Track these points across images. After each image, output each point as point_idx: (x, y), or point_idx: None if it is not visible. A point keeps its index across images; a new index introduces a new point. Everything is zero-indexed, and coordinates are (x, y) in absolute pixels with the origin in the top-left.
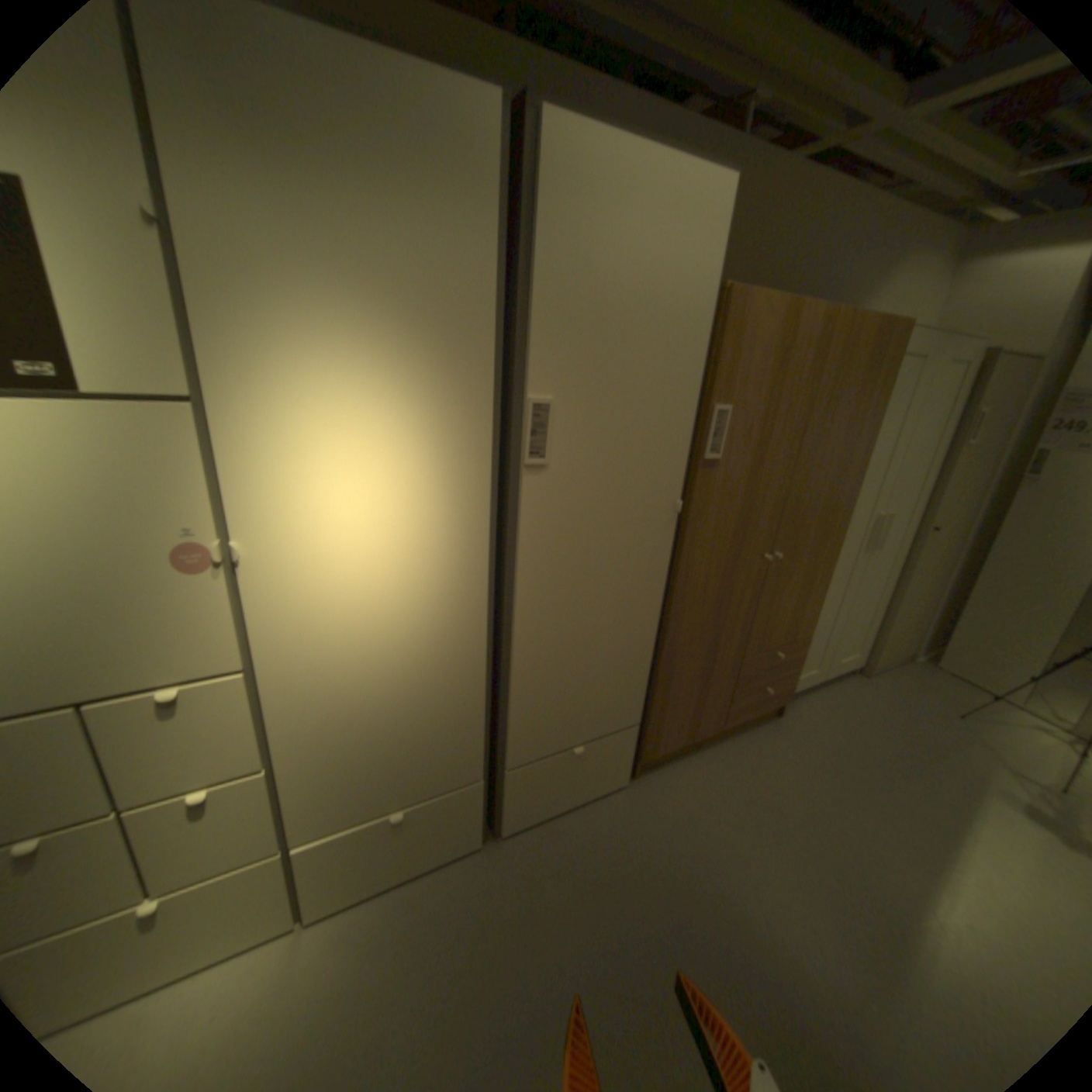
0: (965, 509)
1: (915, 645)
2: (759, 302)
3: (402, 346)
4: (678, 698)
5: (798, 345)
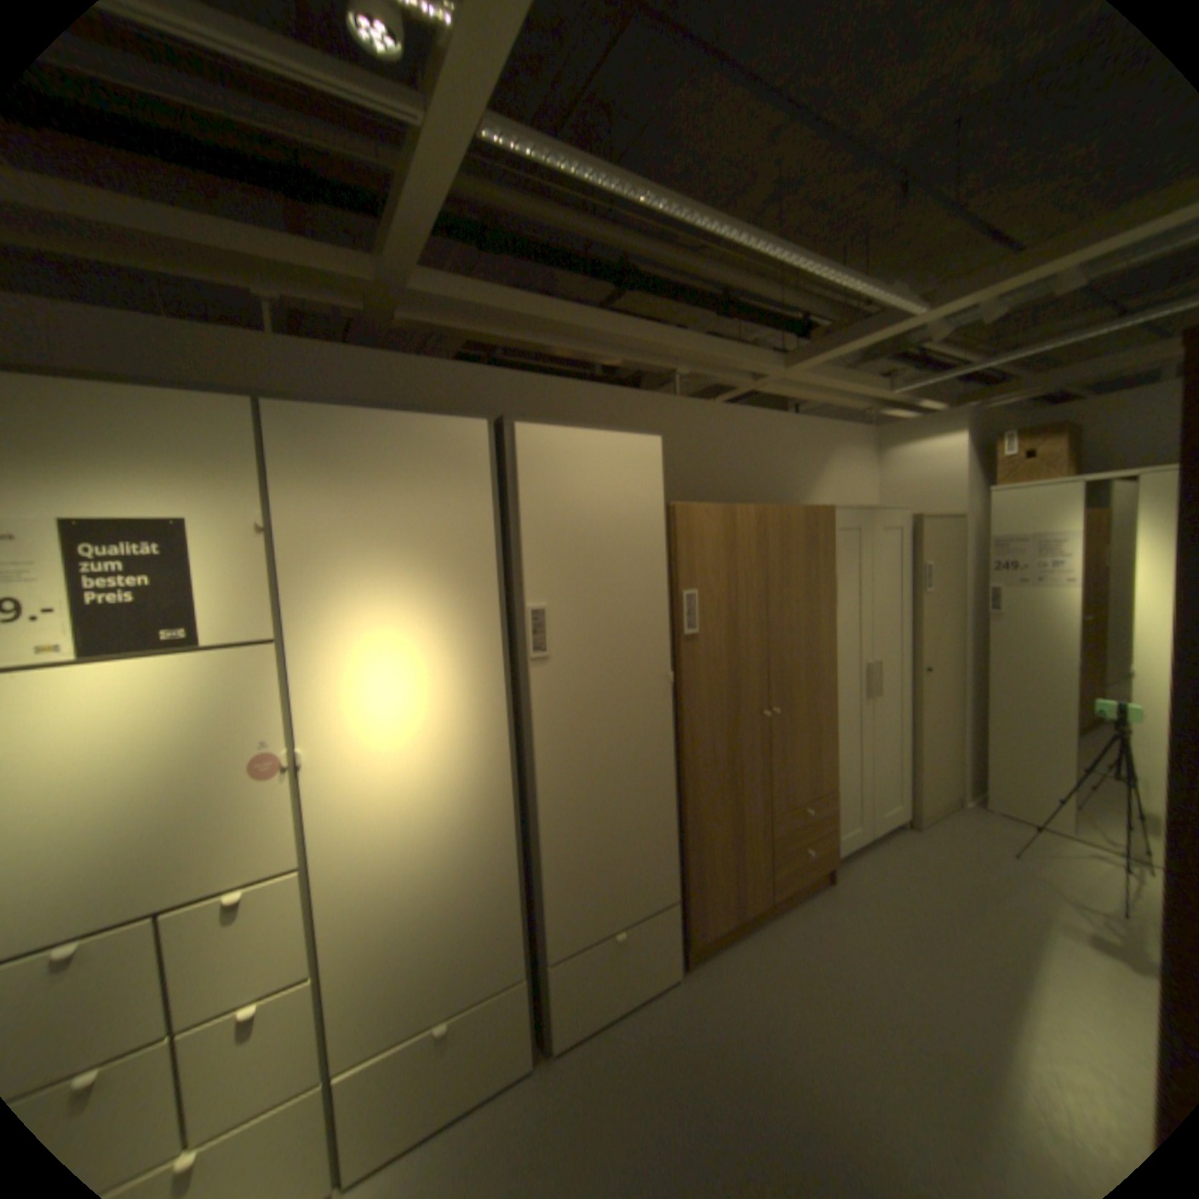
0: (950, 649)
1: (957, 790)
2: (699, 514)
3: (429, 584)
4: (715, 869)
5: (740, 538)
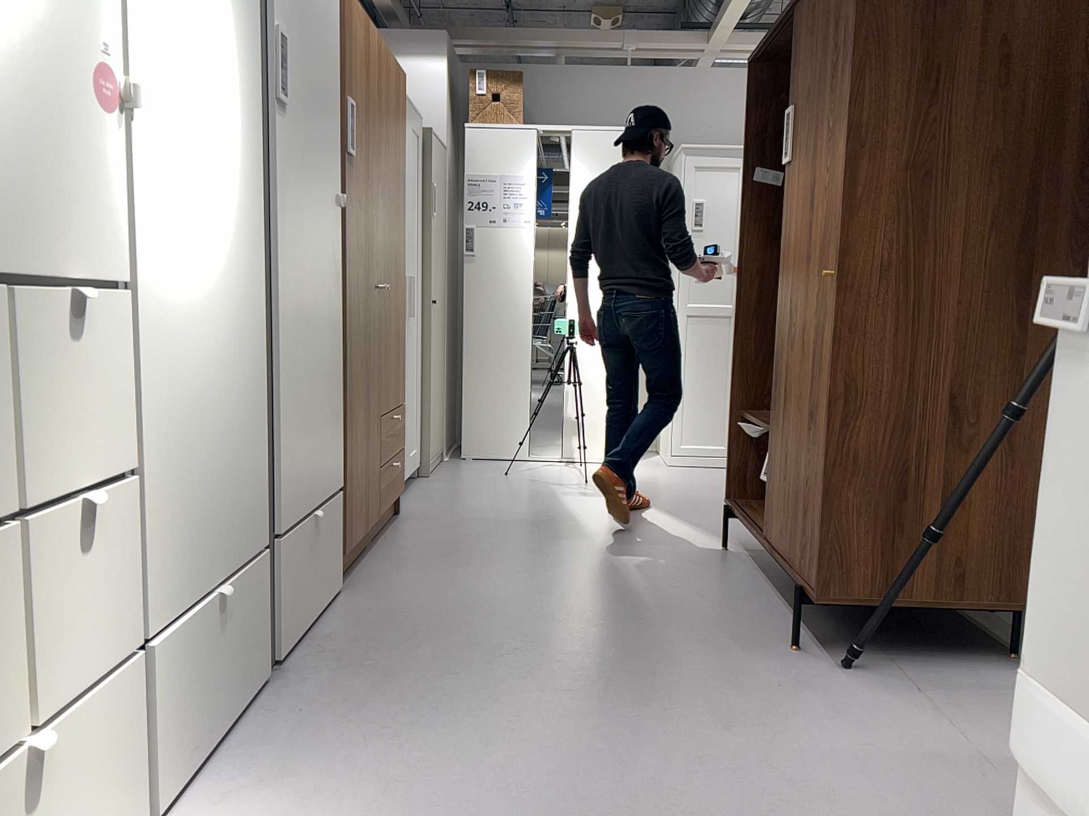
0: (440, 284)
1: (441, 438)
2: (354, 9)
3: None
4: (356, 458)
5: (371, 63)
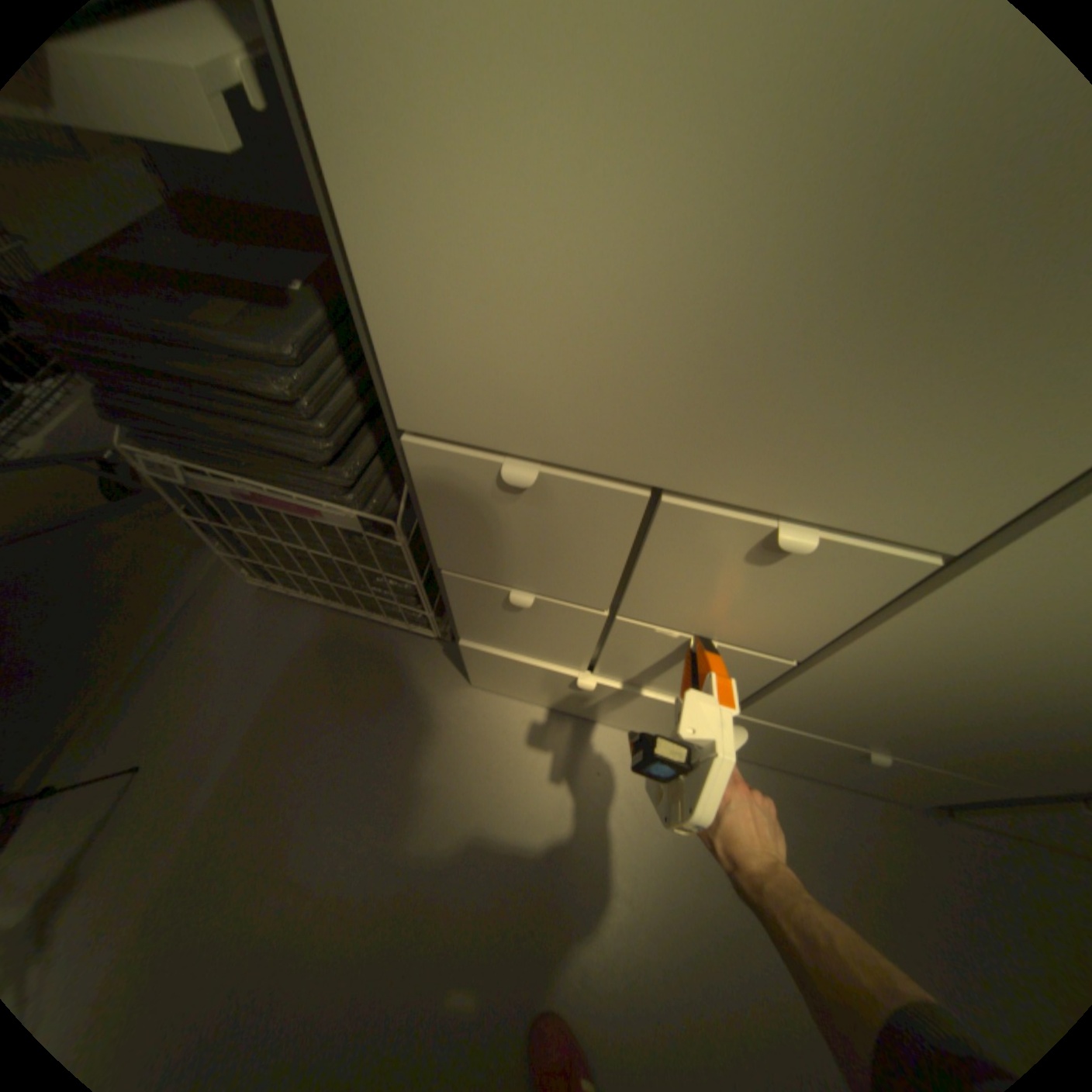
0: None
1: None
2: None
3: None
4: None
5: None
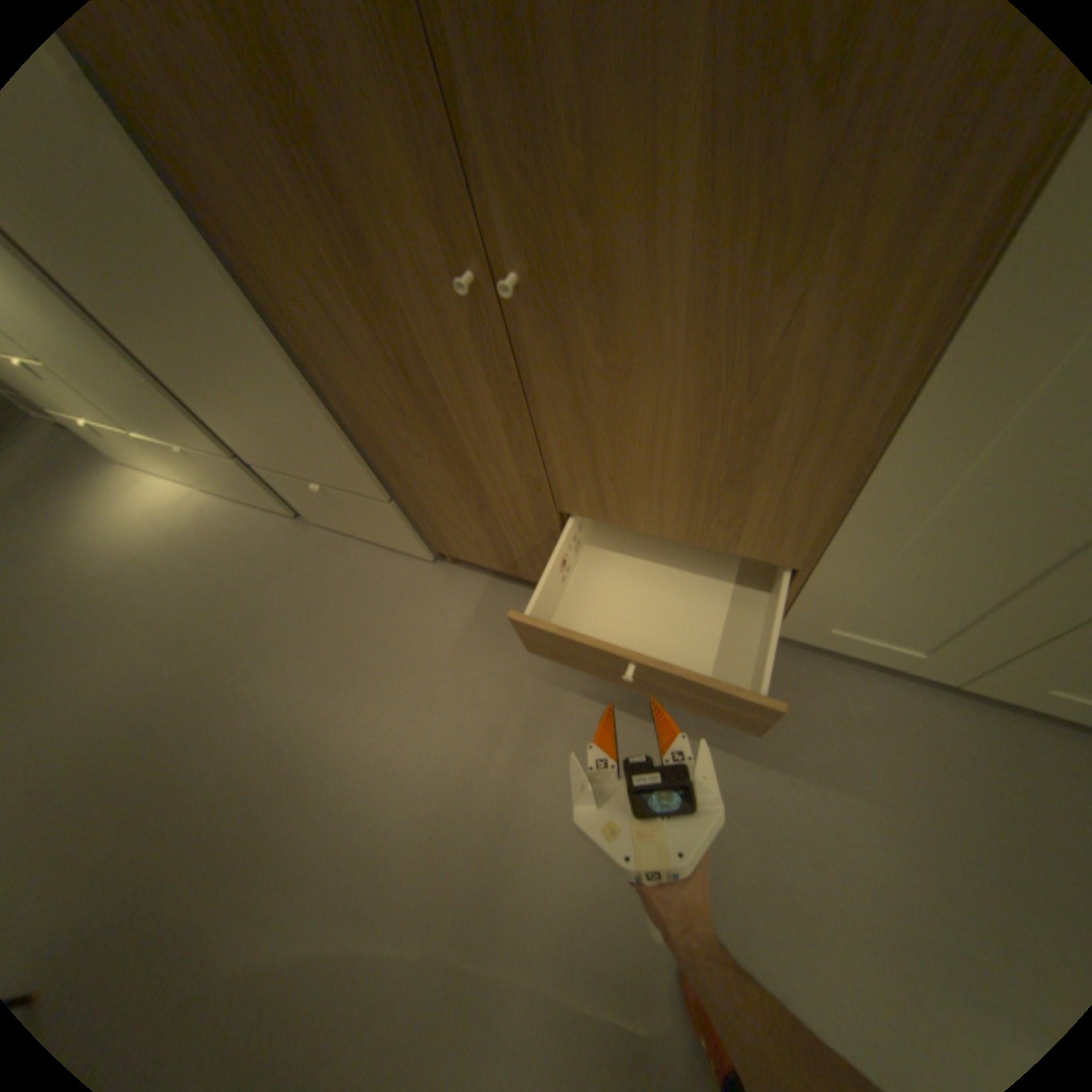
0: None
1: None
2: None
3: None
4: (438, 504)
5: None
